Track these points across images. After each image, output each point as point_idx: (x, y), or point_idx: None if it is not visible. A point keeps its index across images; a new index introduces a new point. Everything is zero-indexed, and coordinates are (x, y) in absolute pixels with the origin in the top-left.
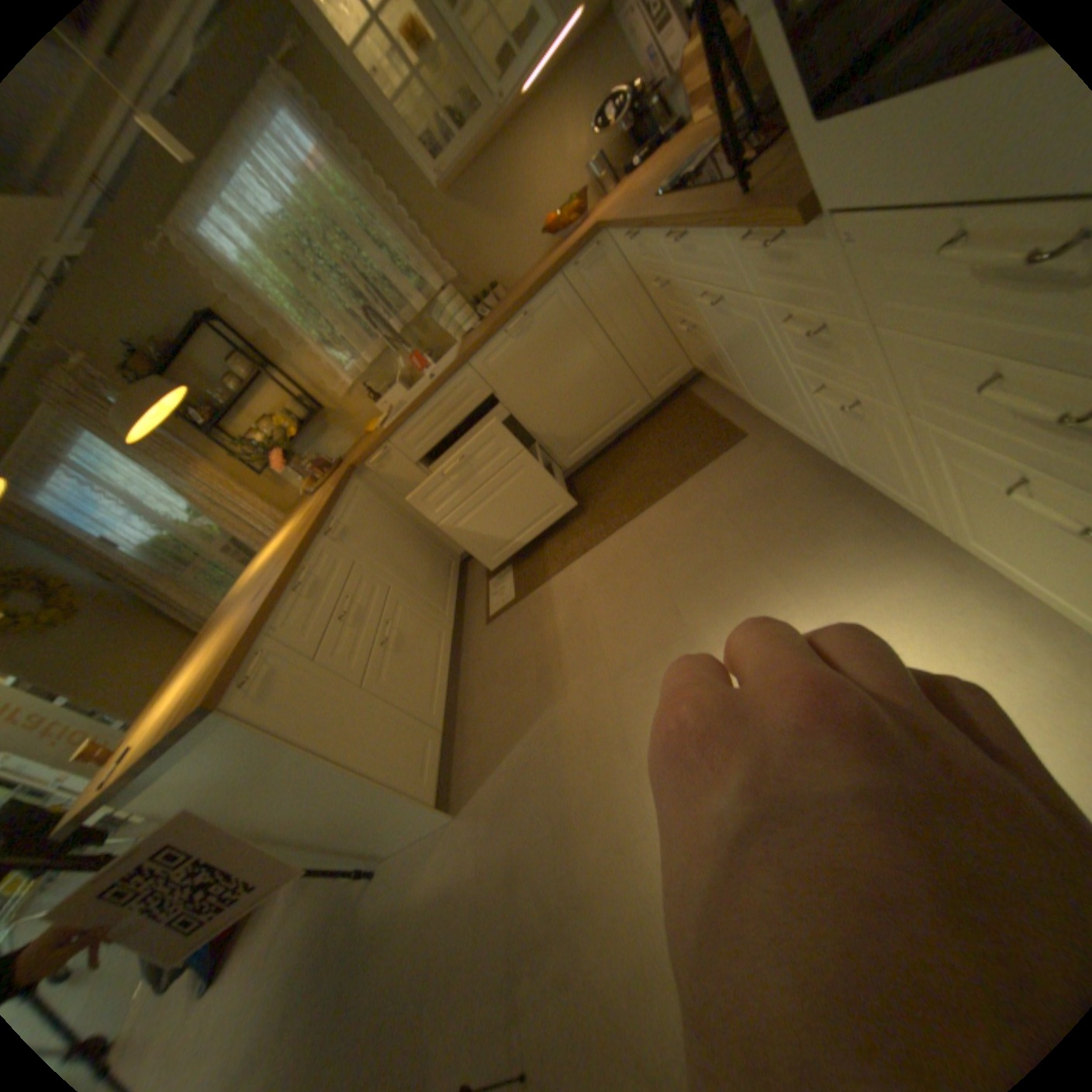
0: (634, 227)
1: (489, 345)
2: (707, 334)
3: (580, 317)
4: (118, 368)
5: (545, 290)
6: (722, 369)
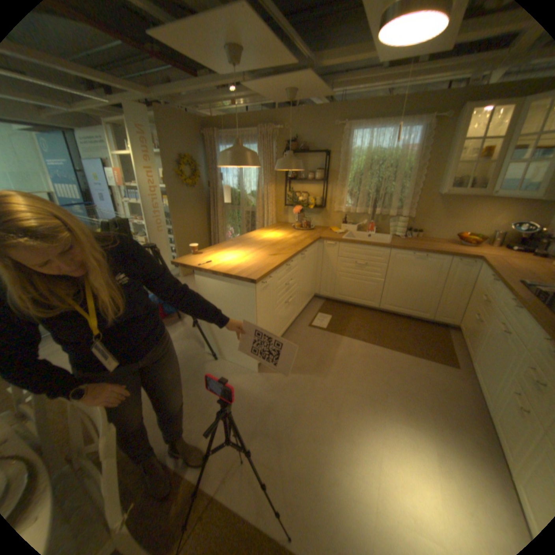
0: (499, 279)
1: (403, 251)
2: (482, 329)
3: (441, 274)
4: (285, 139)
5: (441, 256)
6: (473, 342)
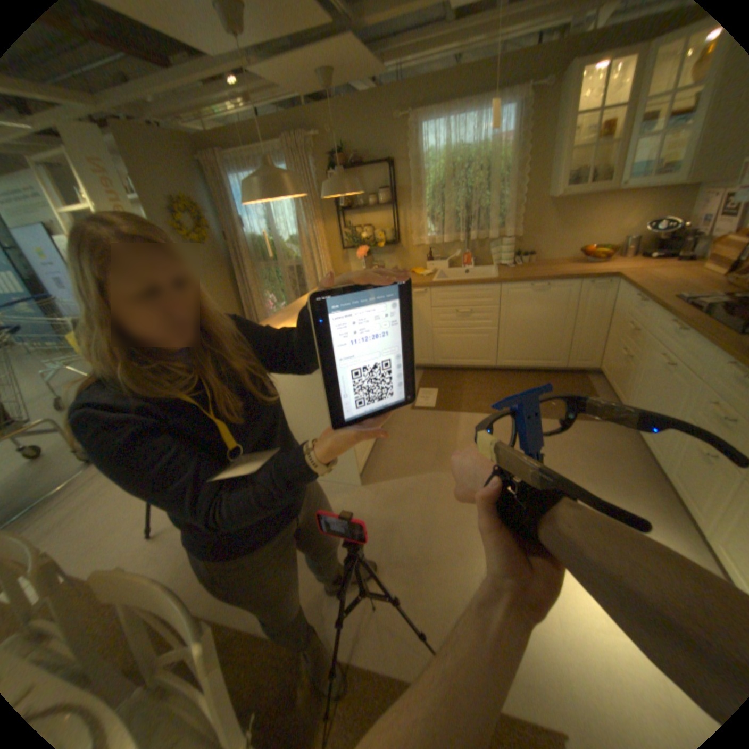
0: (647, 298)
1: (517, 285)
2: (633, 366)
3: (569, 306)
4: (325, 151)
5: (566, 282)
6: (622, 385)
